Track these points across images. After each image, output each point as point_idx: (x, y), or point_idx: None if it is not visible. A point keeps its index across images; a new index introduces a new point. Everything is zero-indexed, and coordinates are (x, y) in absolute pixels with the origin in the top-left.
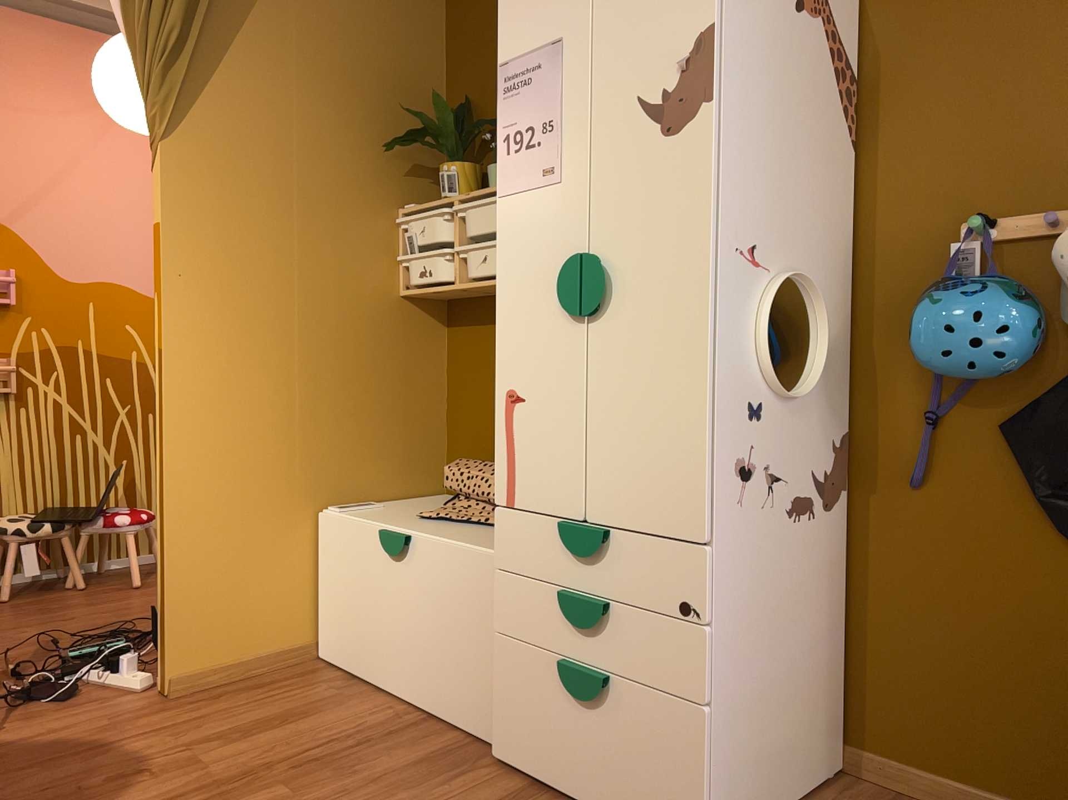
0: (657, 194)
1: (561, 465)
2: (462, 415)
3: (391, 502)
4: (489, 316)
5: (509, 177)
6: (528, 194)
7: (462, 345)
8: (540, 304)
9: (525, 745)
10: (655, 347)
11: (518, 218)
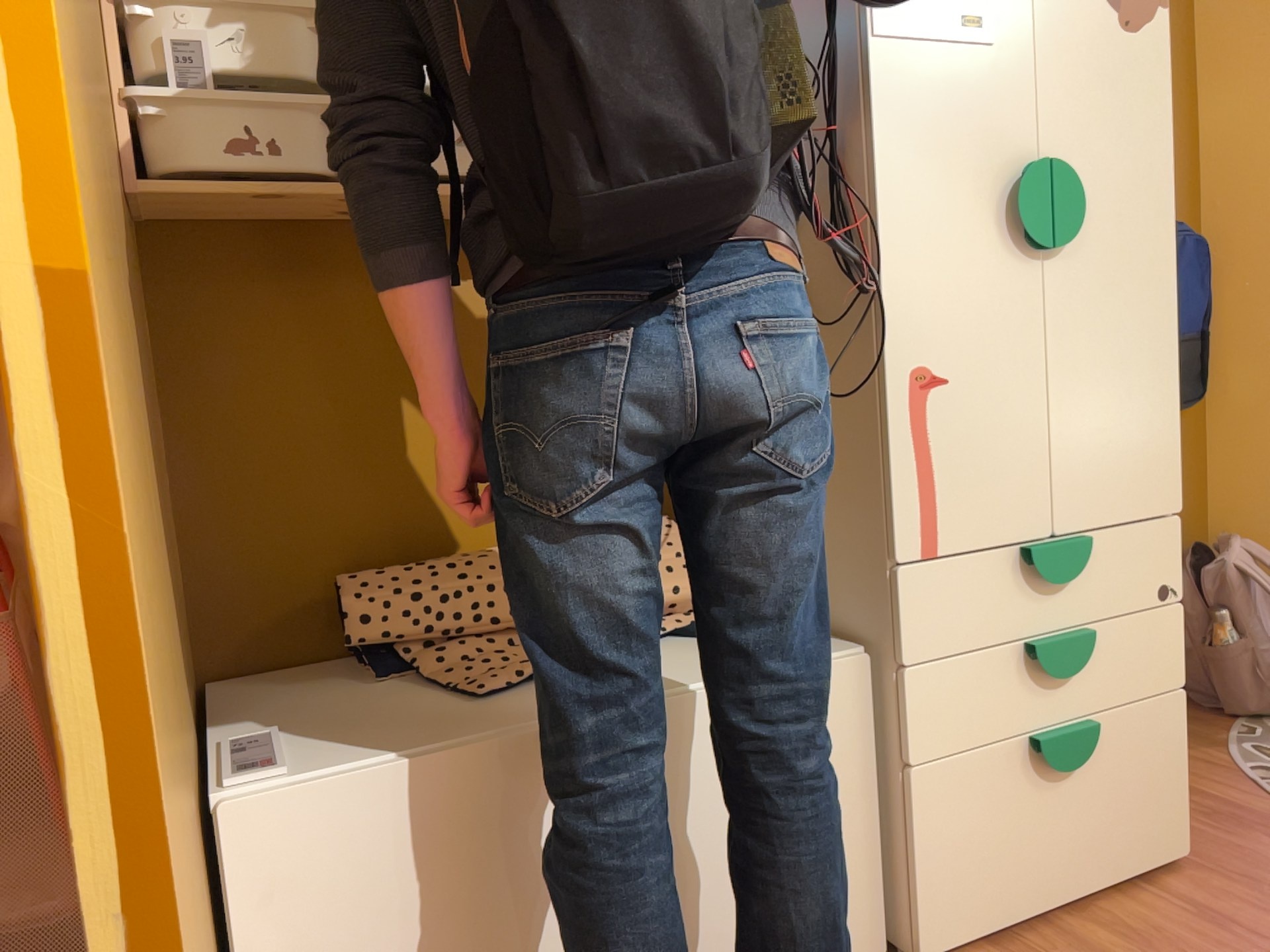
0: (1120, 102)
1: (1018, 467)
2: (248, 491)
3: (248, 724)
4: (315, 268)
5: (899, 9)
6: (938, 50)
7: (228, 335)
8: (969, 231)
9: (979, 898)
10: (1126, 293)
11: (920, 85)
